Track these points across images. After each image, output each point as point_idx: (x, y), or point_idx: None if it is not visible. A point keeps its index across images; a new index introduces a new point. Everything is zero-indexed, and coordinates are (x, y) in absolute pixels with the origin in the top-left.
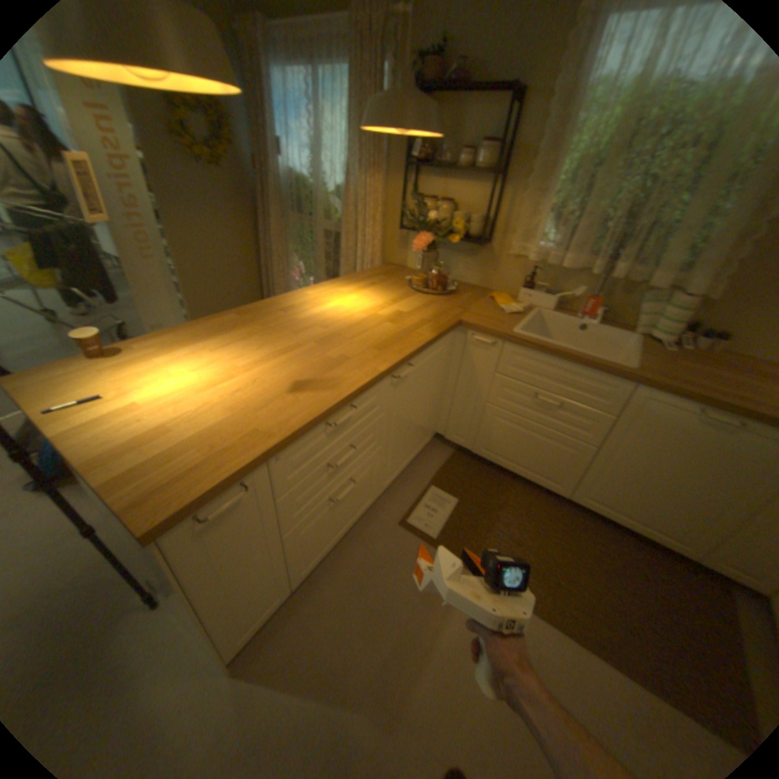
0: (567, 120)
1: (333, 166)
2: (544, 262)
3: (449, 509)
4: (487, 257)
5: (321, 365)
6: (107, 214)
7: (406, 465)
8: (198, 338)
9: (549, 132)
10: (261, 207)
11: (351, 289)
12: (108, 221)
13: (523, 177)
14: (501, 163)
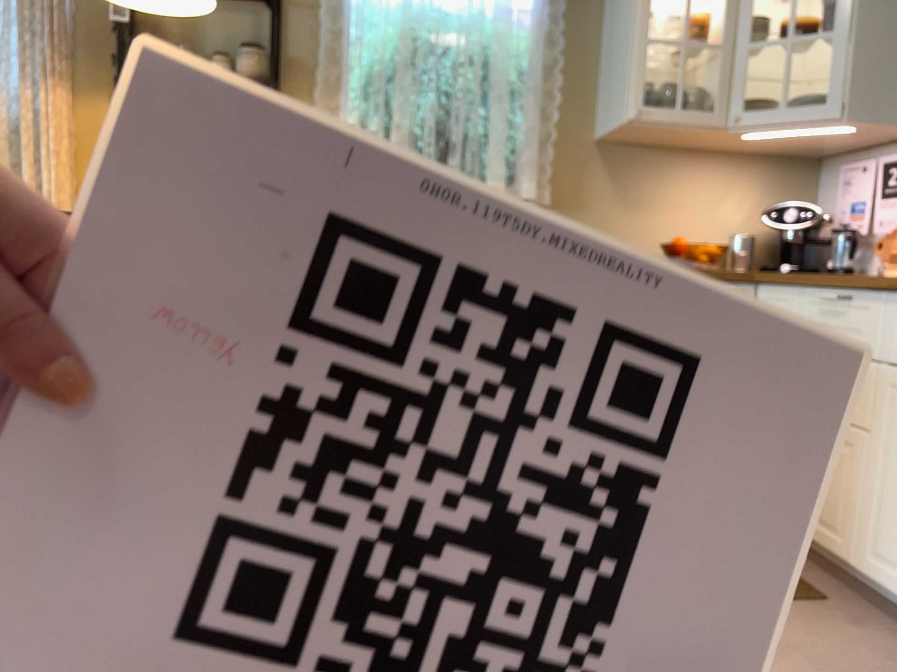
0: (341, 36)
1: None
2: None
3: None
4: None
5: None
6: None
7: None
8: None
9: (324, 47)
10: None
11: None
12: None
13: (304, 96)
14: (270, 80)
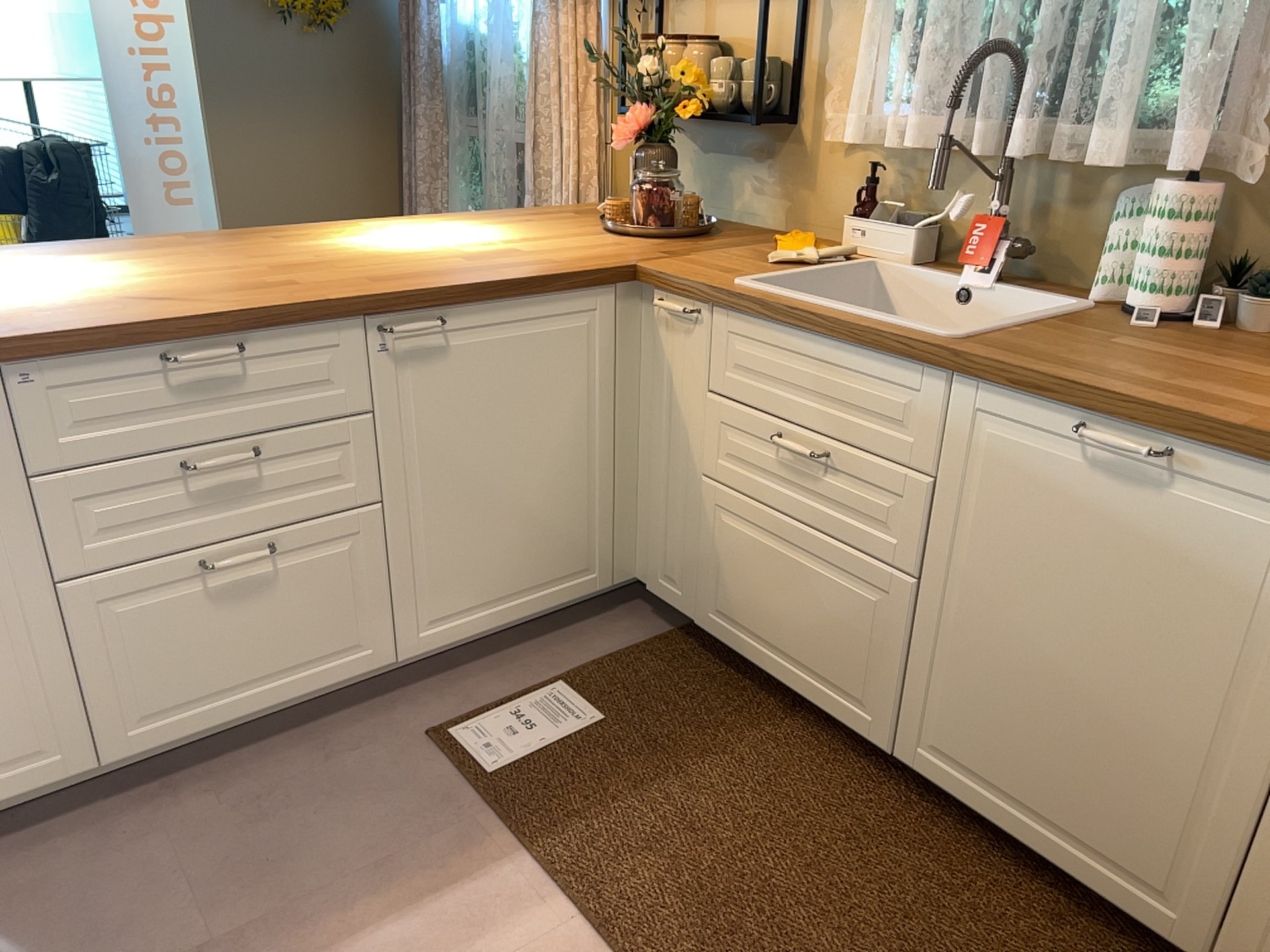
0: None
1: (523, 9)
2: (898, 155)
3: (566, 728)
4: (791, 160)
5: (232, 286)
6: (120, 118)
7: (502, 614)
8: (82, 253)
9: None
10: (407, 107)
11: (462, 224)
12: (119, 131)
13: None
14: None
